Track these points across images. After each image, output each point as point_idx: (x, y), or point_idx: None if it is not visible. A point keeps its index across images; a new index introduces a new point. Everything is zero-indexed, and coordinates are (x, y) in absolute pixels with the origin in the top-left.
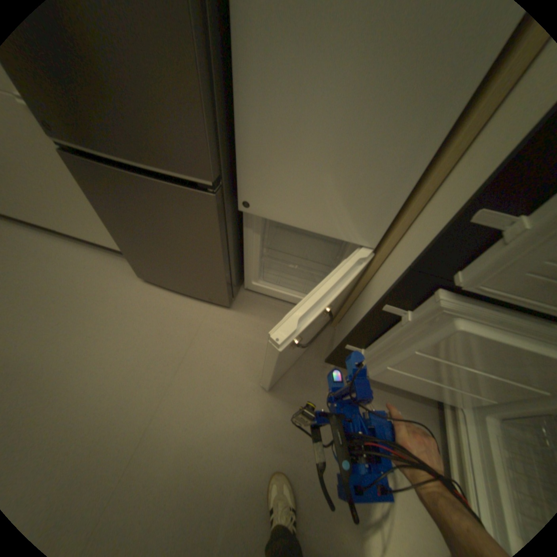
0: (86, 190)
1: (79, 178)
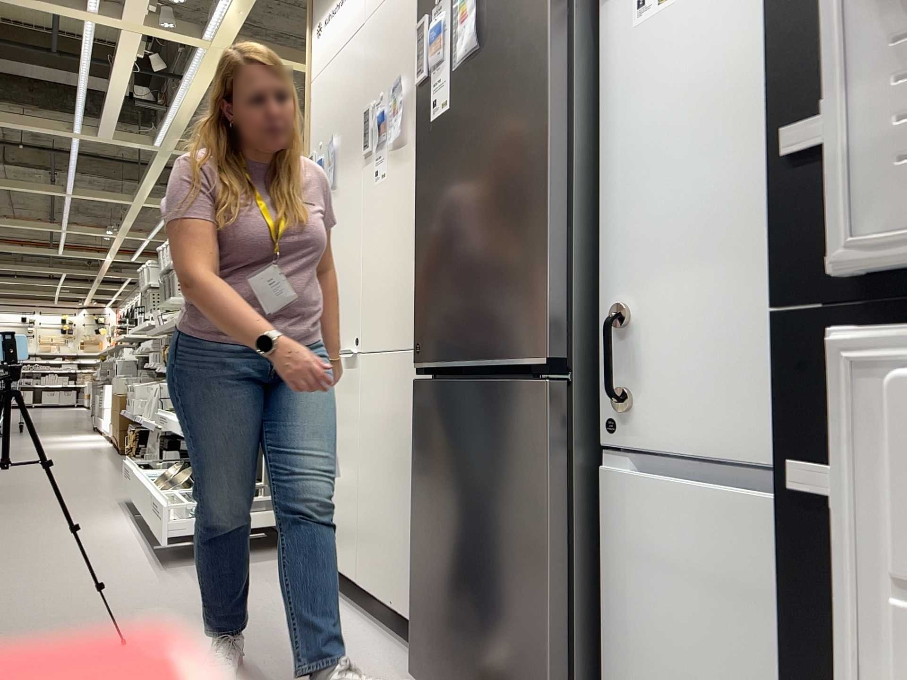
0: (417, 439)
1: (417, 419)
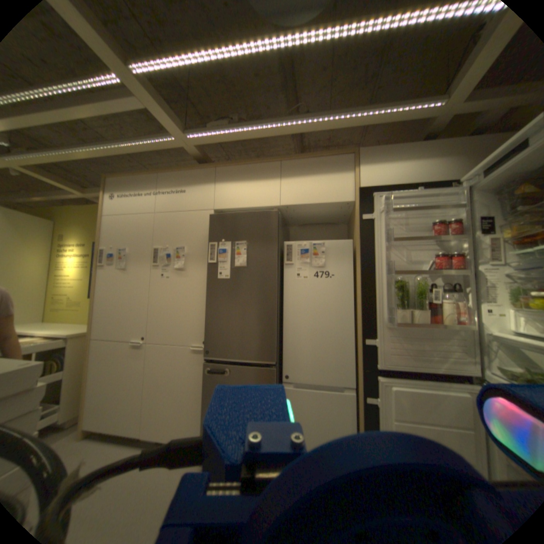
0: (205, 383)
1: (206, 376)
